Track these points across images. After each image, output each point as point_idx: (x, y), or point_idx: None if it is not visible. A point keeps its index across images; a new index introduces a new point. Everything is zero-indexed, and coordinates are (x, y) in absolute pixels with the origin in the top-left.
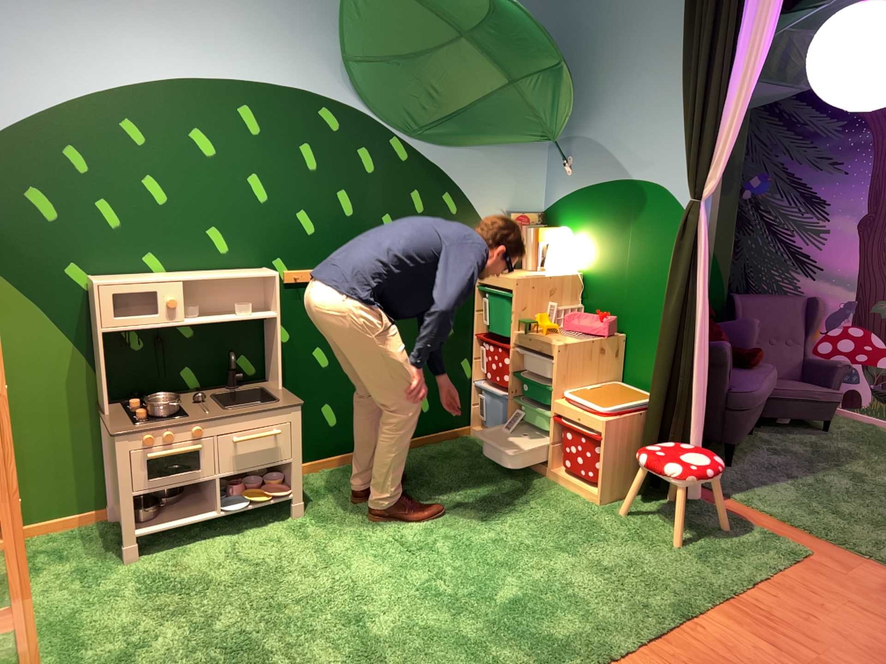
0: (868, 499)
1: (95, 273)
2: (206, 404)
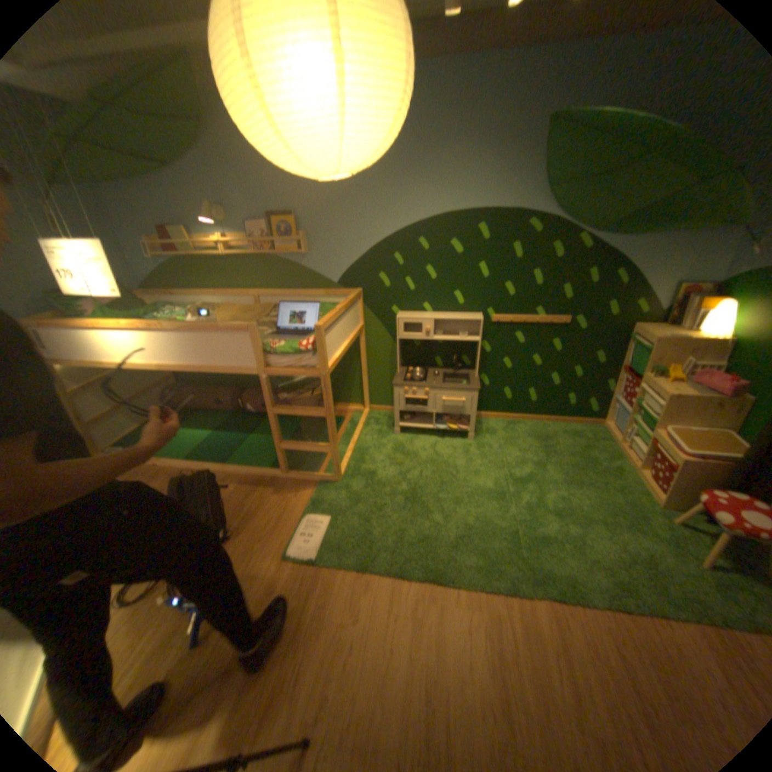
0: None
1: (402, 311)
2: (437, 378)
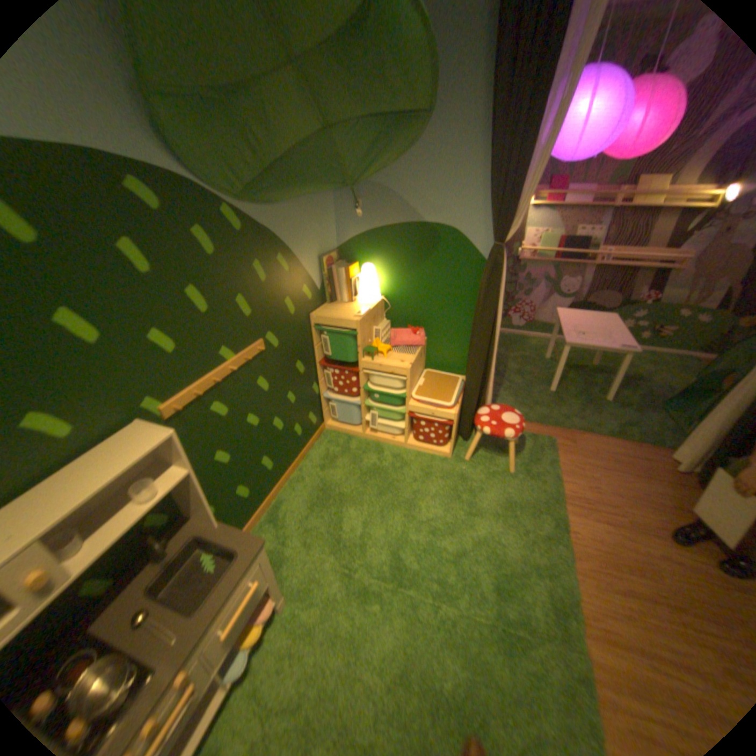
0: (536, 387)
1: None
2: (155, 617)
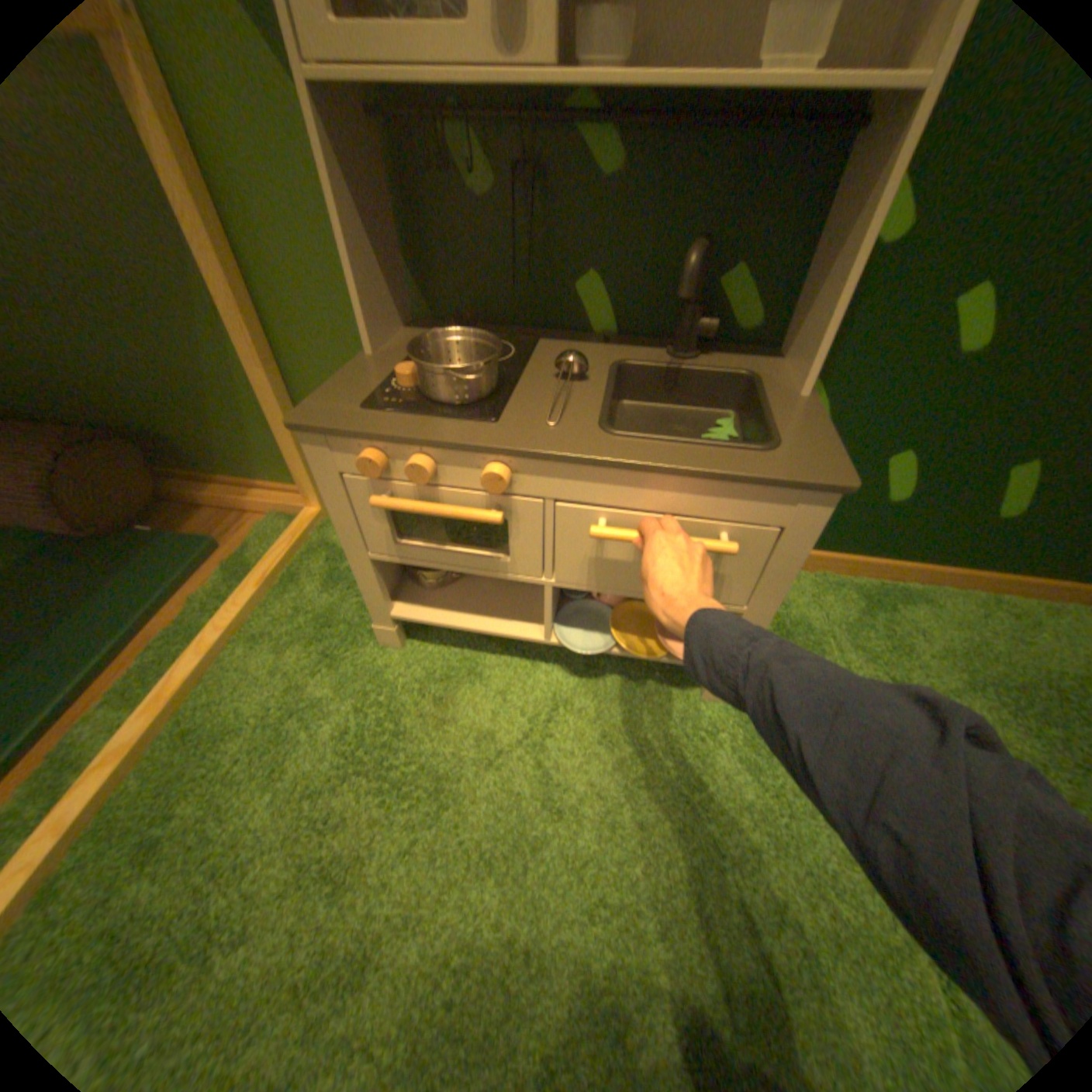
0: None
1: None
2: (579, 392)
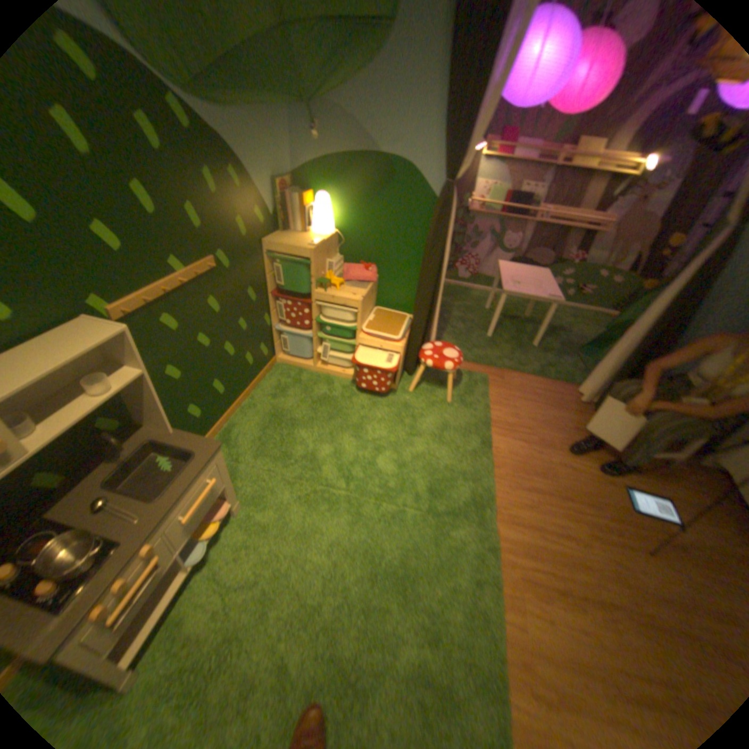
0: (475, 333)
1: None
2: (115, 504)
